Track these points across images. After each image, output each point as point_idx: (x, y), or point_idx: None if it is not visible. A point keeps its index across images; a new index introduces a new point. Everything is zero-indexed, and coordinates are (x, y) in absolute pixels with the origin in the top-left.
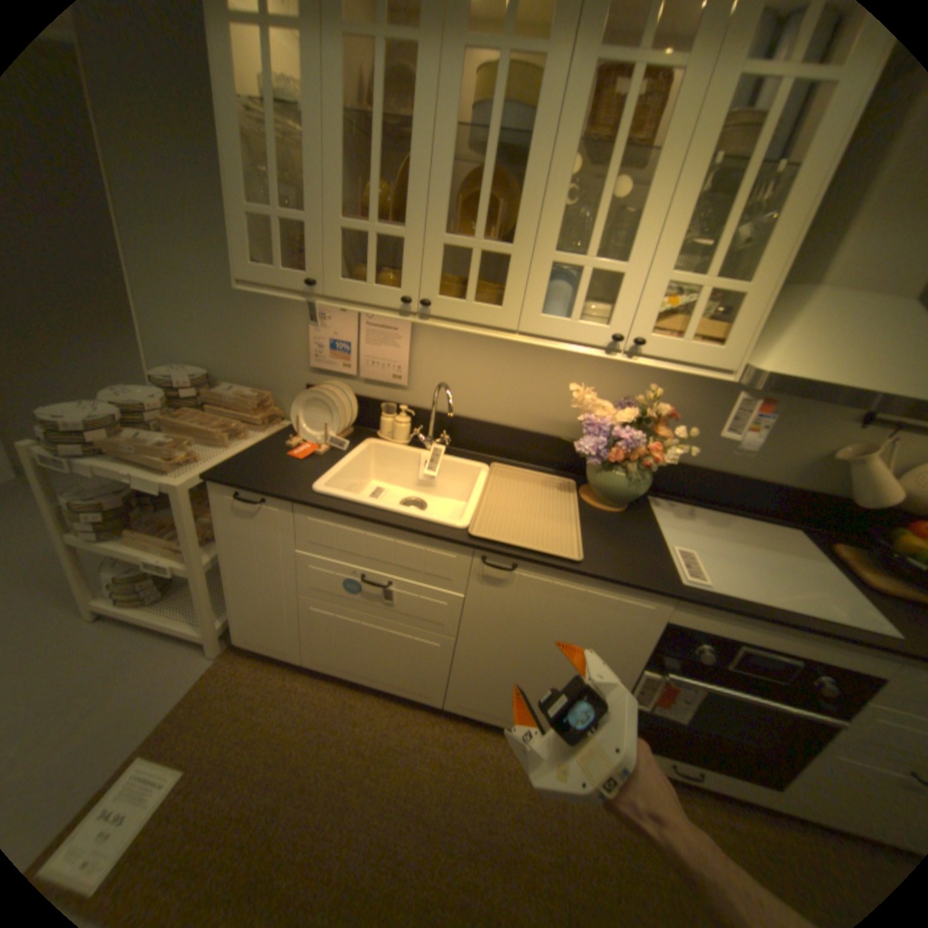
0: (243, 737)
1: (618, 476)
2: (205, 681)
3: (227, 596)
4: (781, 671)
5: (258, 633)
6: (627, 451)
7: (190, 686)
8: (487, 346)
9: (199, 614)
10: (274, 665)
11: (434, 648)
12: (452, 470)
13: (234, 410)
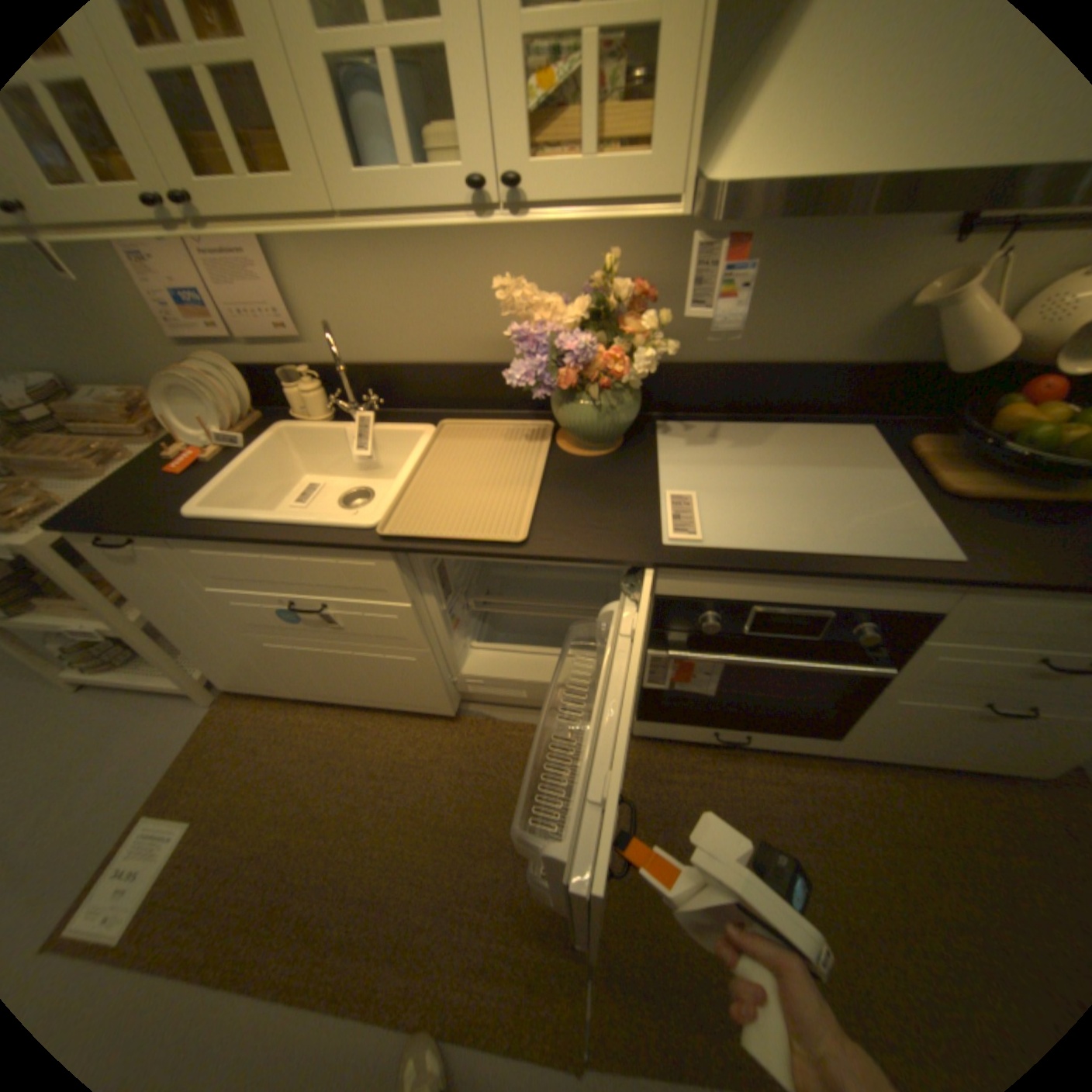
0: (248, 780)
1: (586, 406)
2: (202, 731)
3: (177, 647)
4: (809, 624)
5: (233, 676)
6: (579, 368)
7: (187, 740)
8: (374, 245)
9: (160, 670)
10: (275, 701)
11: (411, 663)
12: (392, 442)
13: (96, 423)
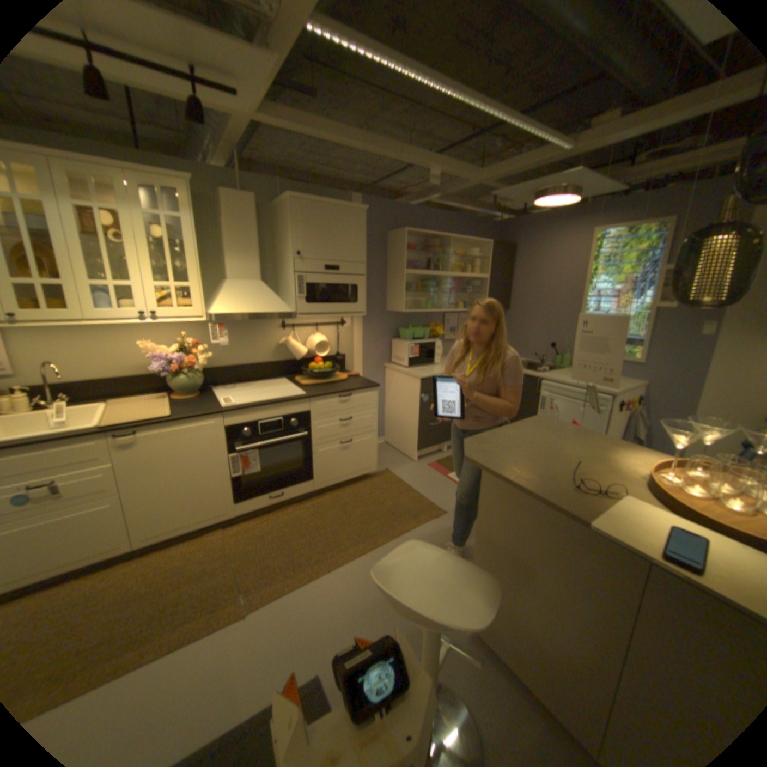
0: None
1: (183, 378)
2: None
3: None
4: (278, 425)
5: None
6: (179, 364)
7: None
8: (72, 335)
9: None
10: None
11: (106, 510)
12: (78, 414)
13: None
